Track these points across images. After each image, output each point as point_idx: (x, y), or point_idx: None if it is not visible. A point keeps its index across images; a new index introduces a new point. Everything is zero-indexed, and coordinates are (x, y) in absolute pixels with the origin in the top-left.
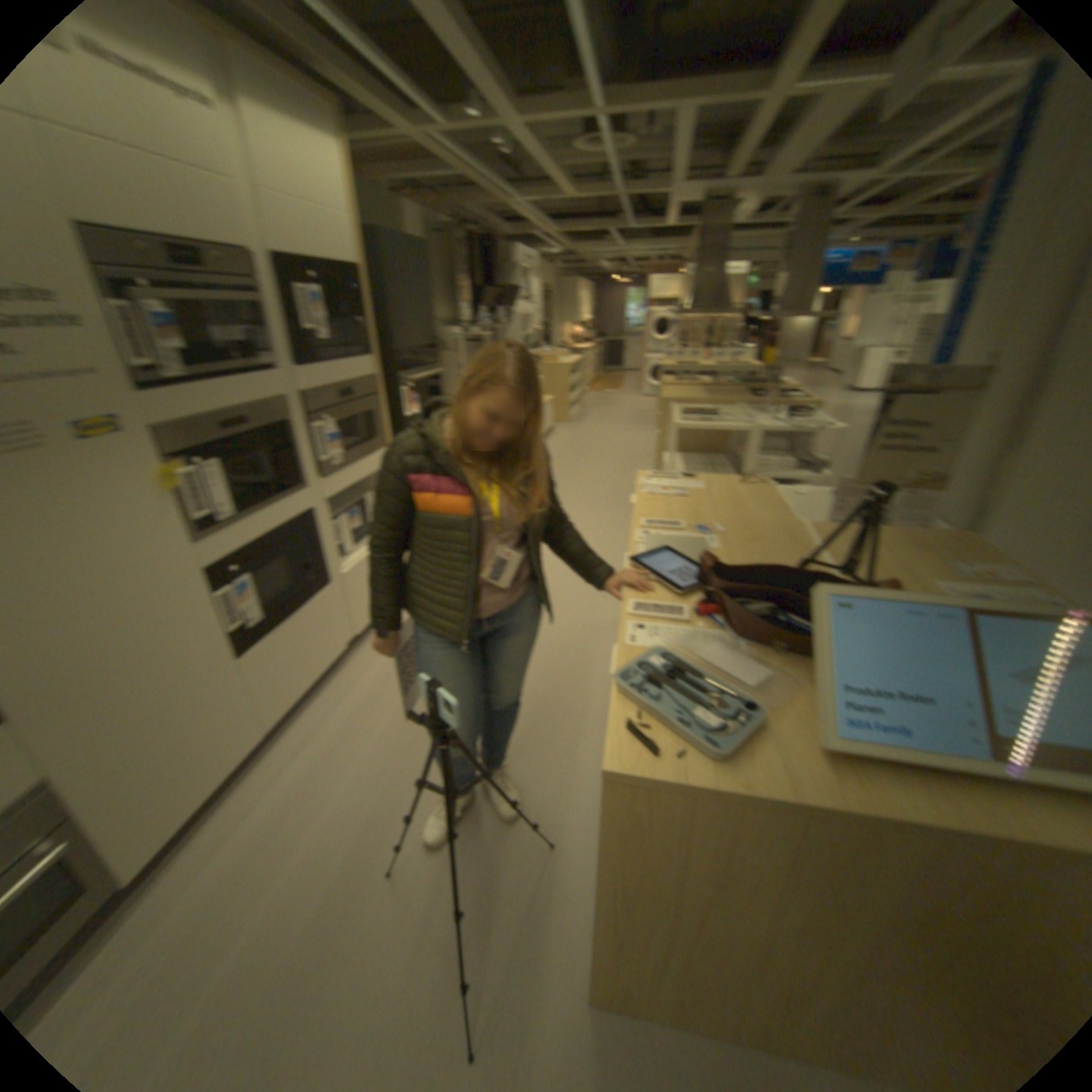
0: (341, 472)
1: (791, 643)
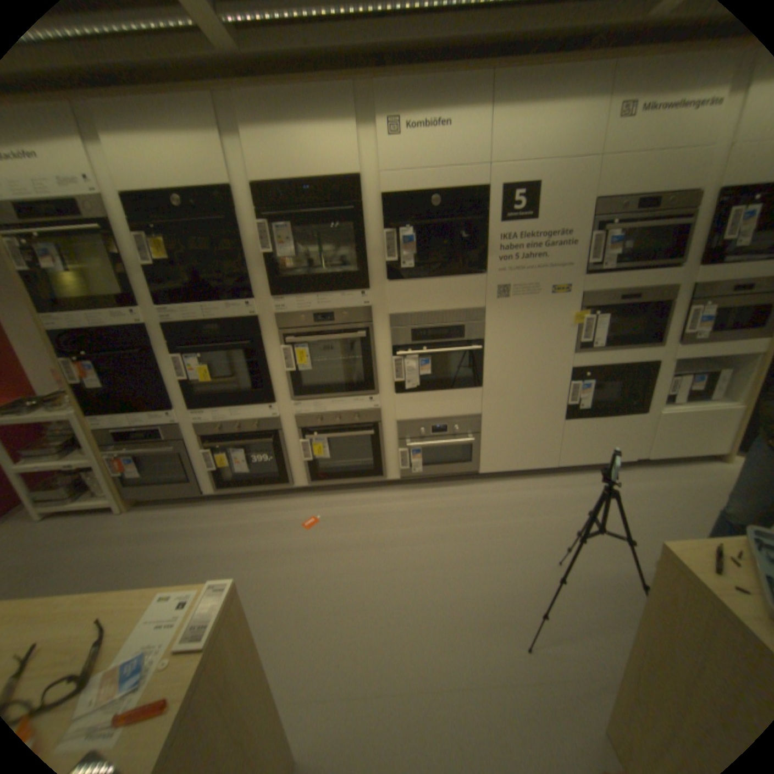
0: (709, 345)
1: None
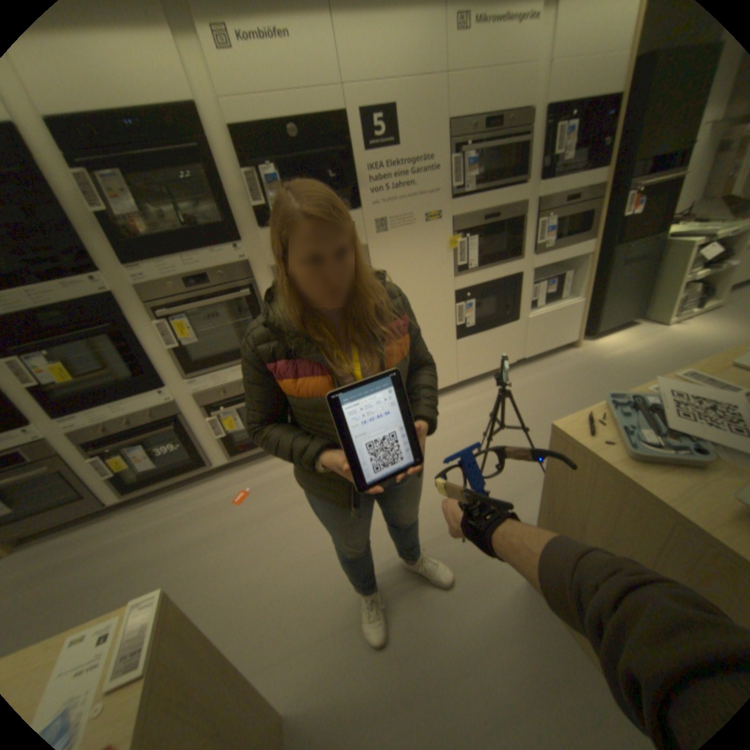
0: (554, 253)
1: None
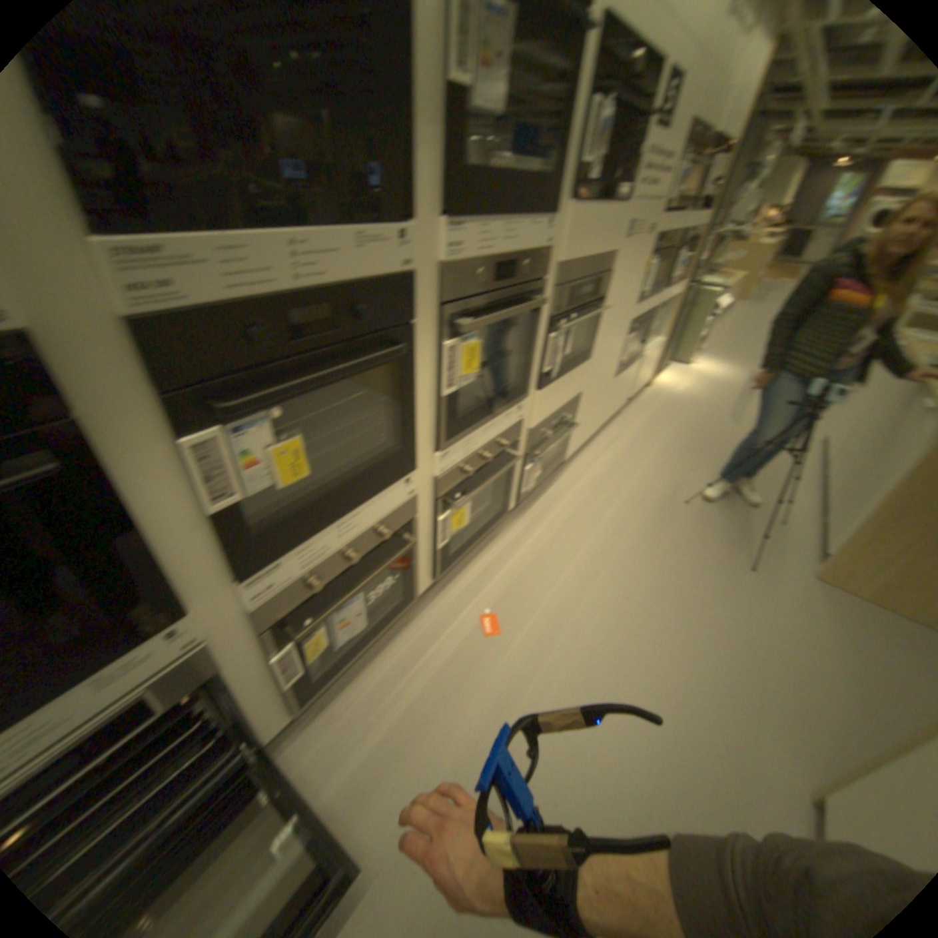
0: (673, 289)
1: None
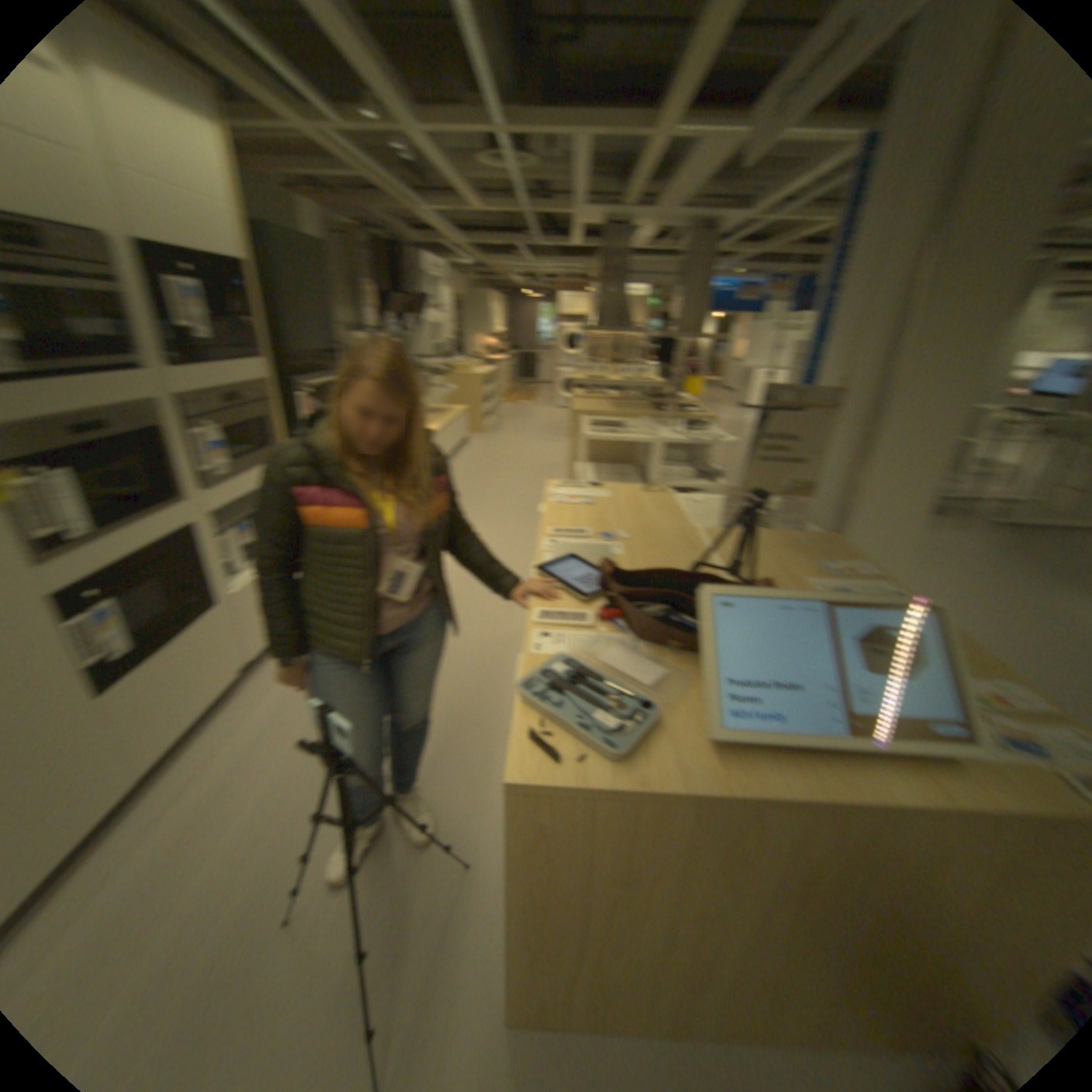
0: (224, 484)
1: (683, 642)
